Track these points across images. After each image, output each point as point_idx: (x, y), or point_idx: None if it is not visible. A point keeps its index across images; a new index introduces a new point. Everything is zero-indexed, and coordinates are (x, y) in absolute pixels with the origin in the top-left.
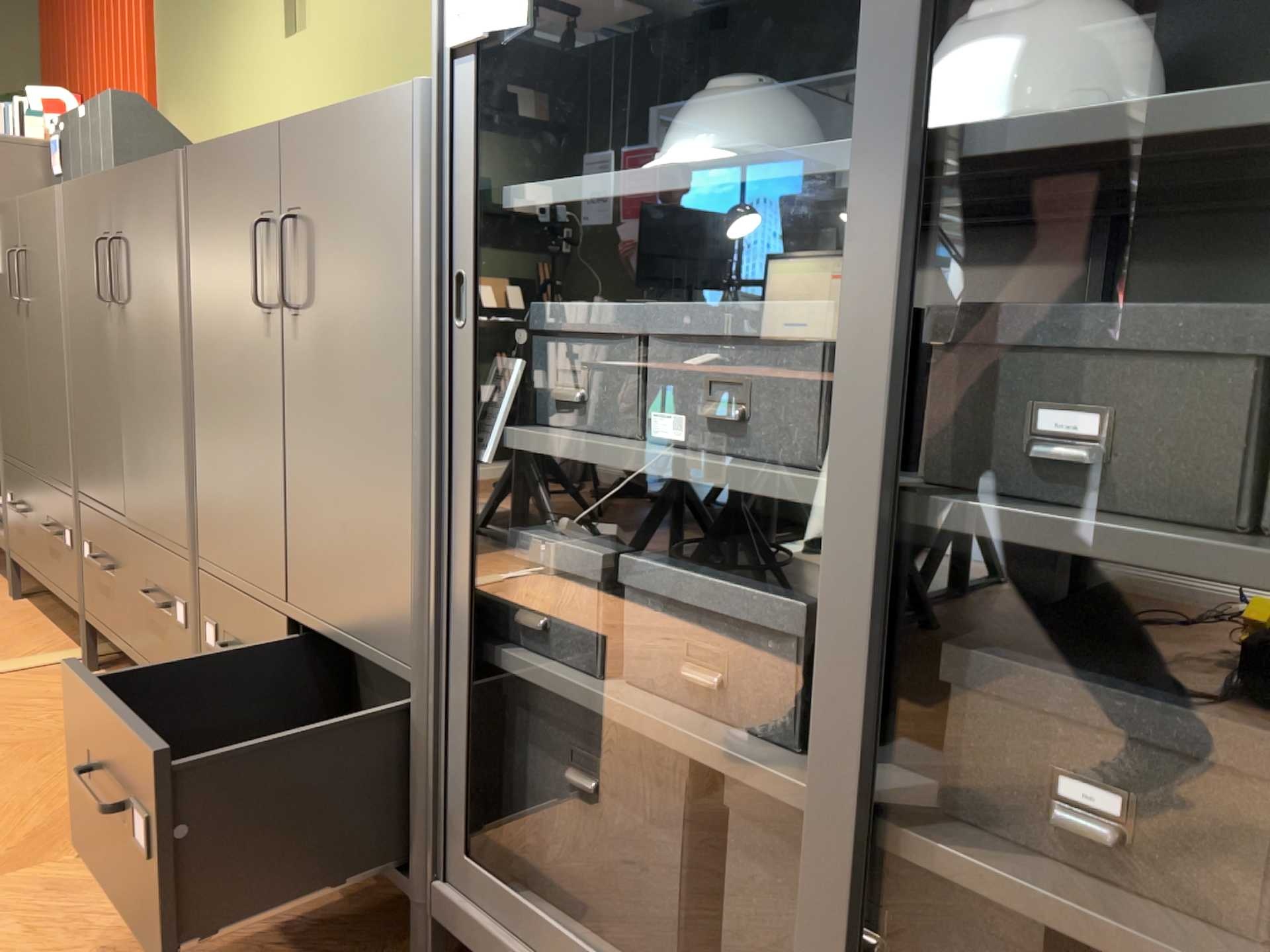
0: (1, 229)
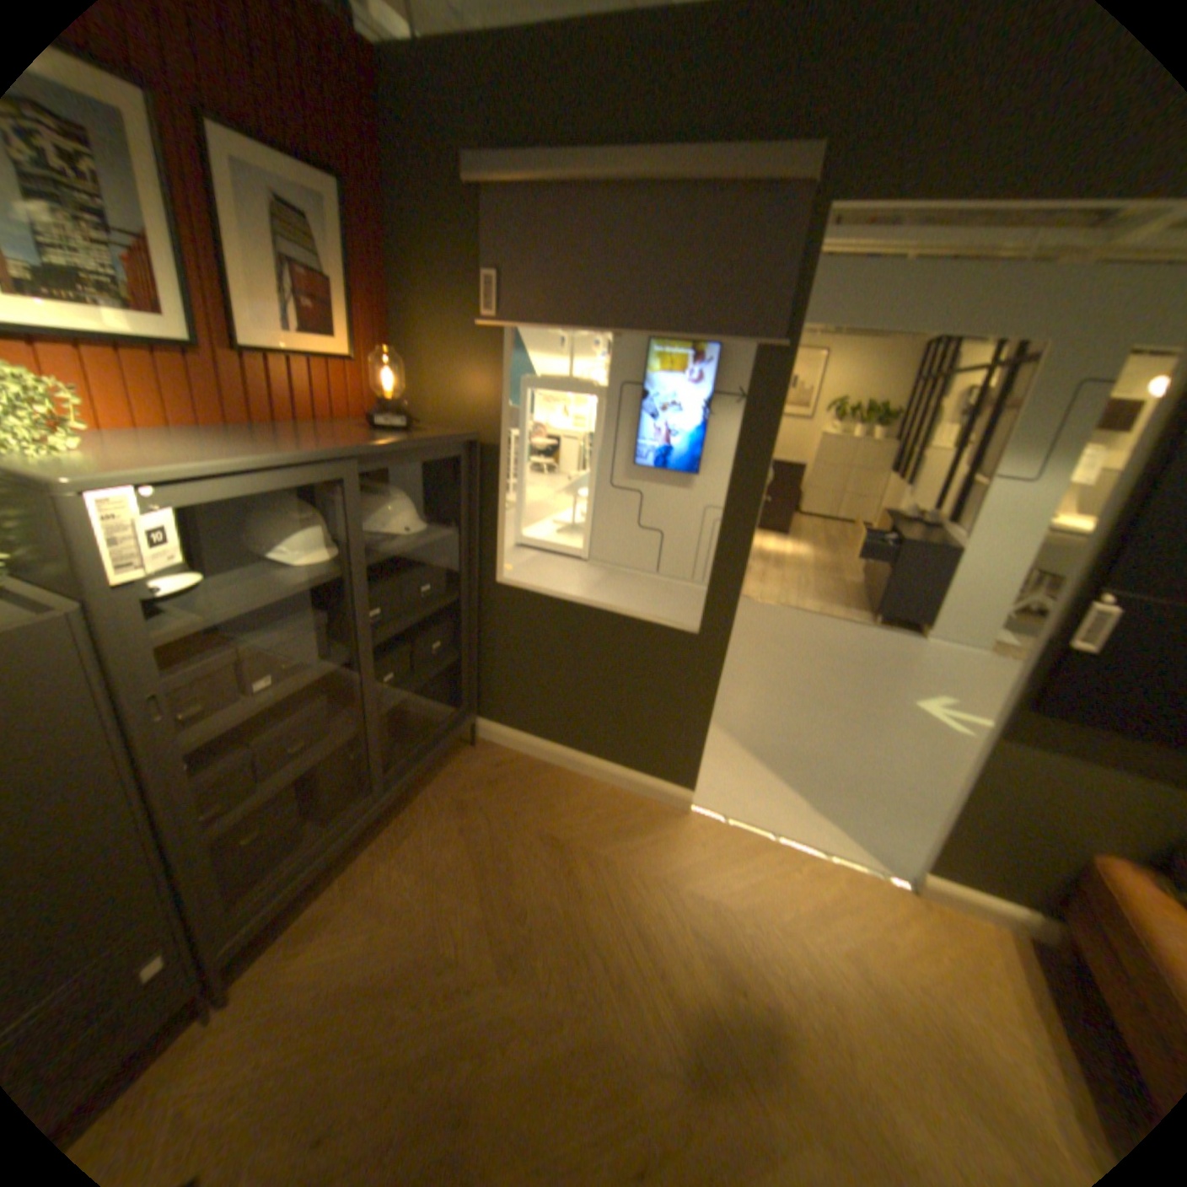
0: None
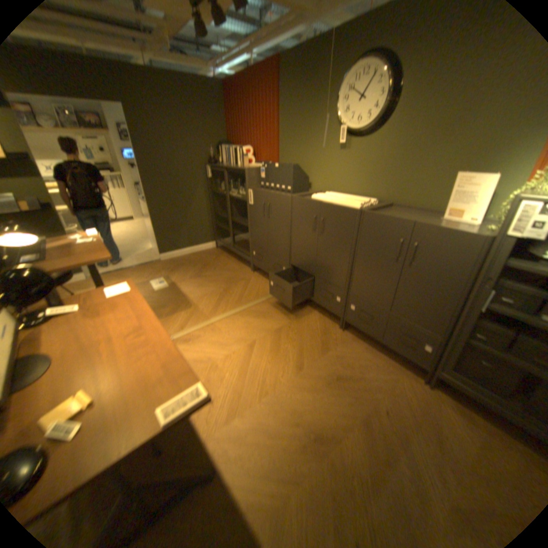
0: (256, 194)
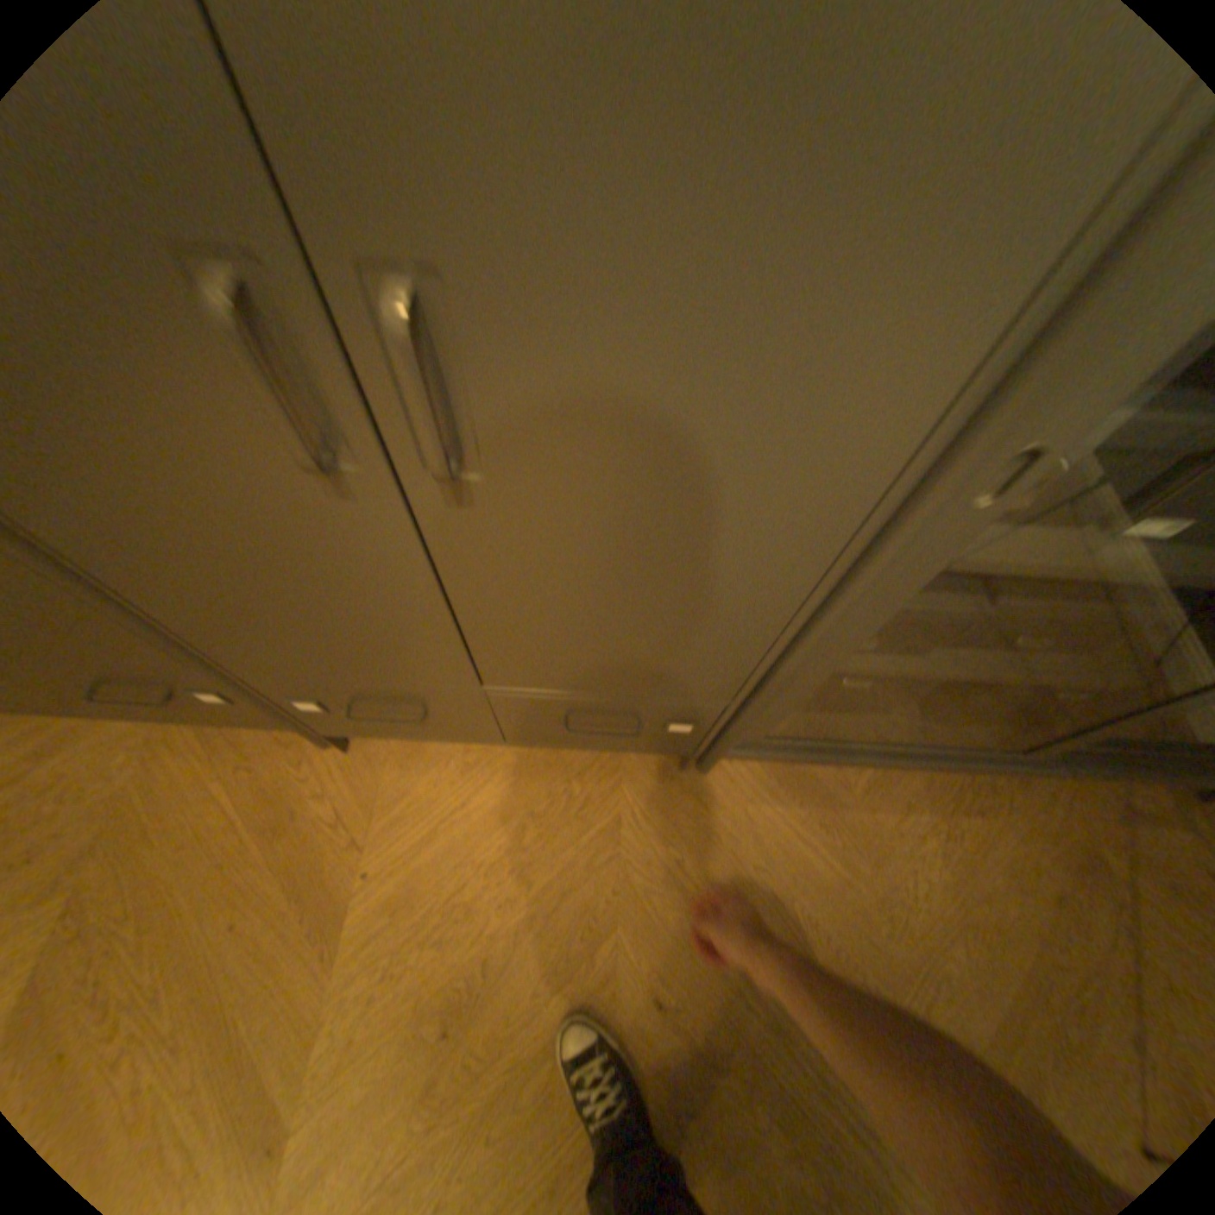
0: None
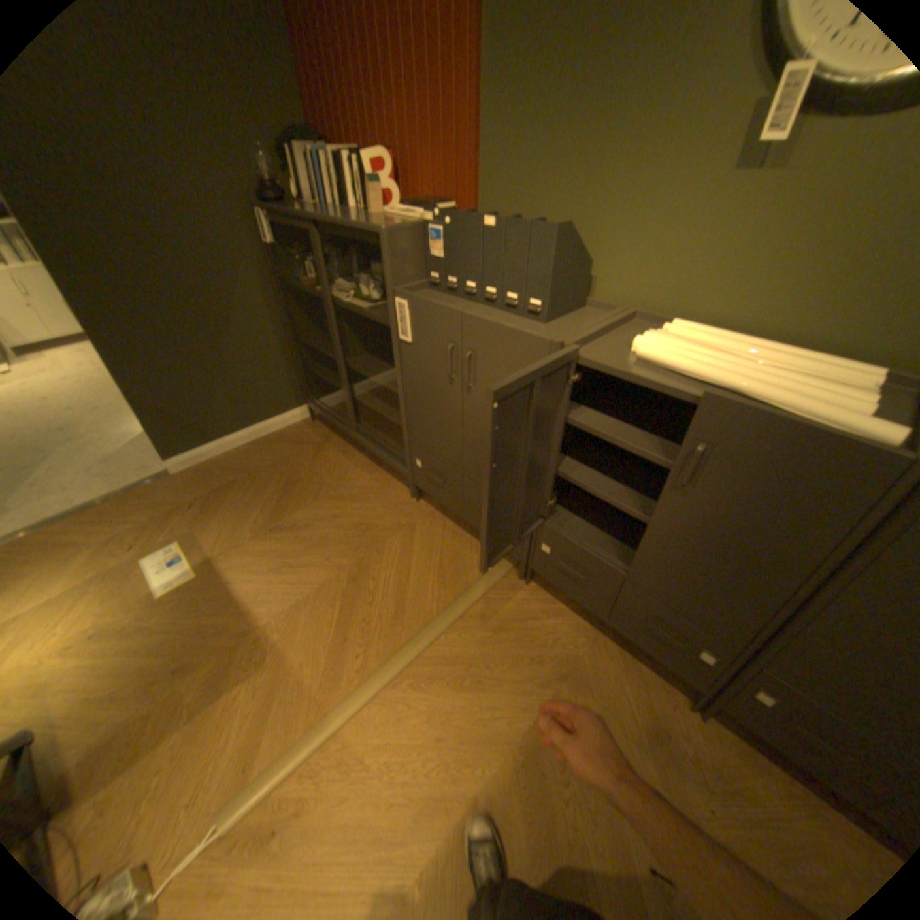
0: (422, 316)
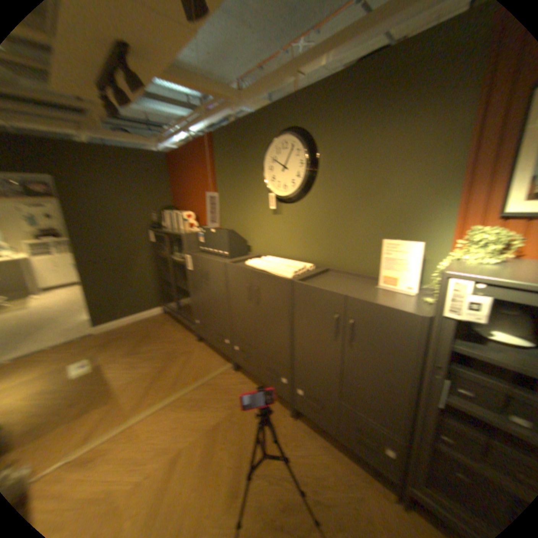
0: (192, 260)
